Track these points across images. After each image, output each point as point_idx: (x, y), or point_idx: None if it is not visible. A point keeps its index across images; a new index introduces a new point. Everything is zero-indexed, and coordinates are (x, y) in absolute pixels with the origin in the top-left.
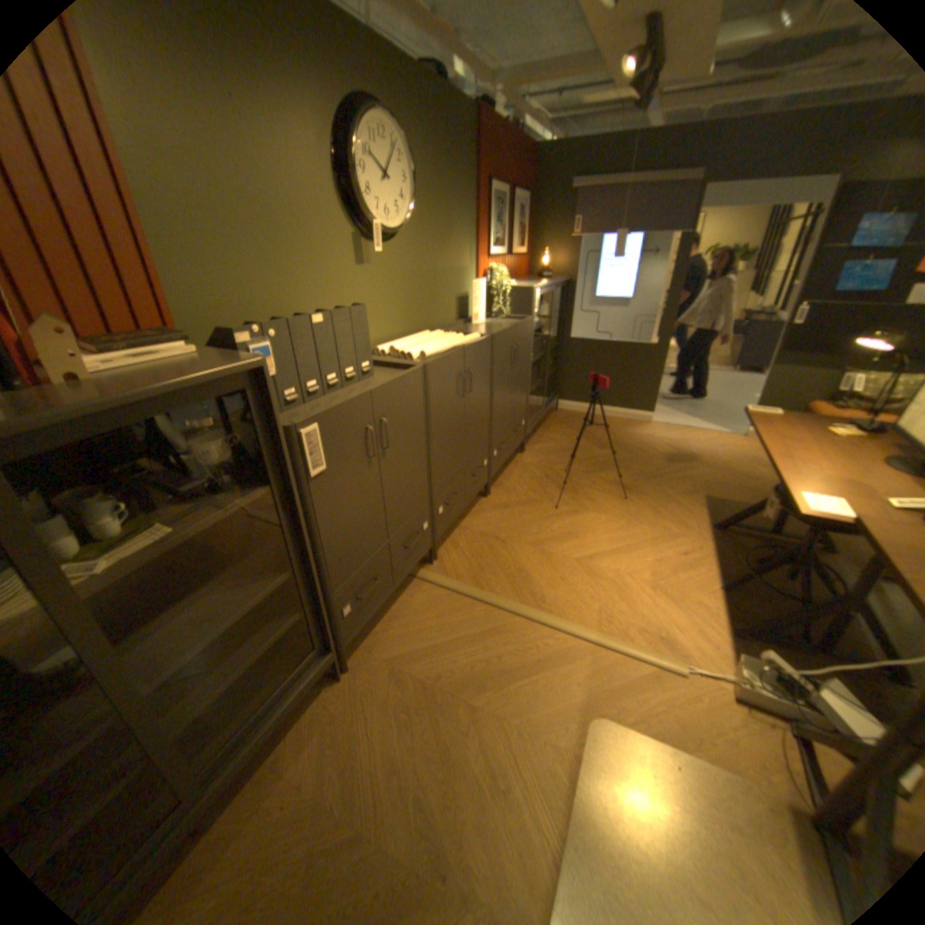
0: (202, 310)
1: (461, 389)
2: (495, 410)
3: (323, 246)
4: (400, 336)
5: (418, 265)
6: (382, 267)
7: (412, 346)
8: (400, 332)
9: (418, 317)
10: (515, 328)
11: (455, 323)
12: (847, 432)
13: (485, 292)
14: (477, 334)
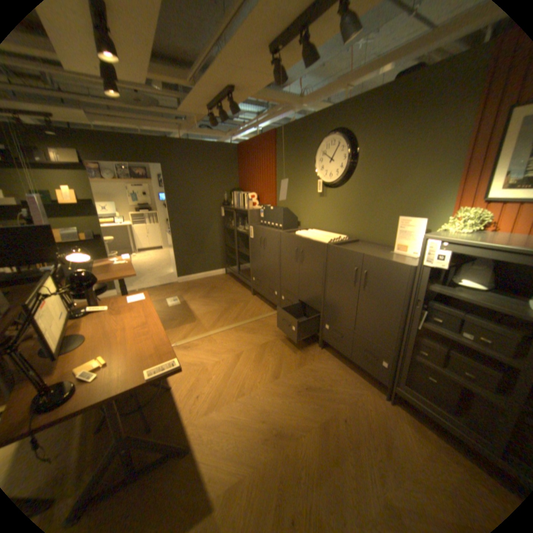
0: (281, 203)
1: (297, 256)
2: (328, 297)
3: (308, 190)
4: (337, 233)
5: (358, 200)
6: (332, 199)
7: (308, 232)
8: (337, 231)
9: (353, 228)
10: (363, 256)
11: (389, 245)
12: (91, 365)
13: (426, 231)
14: (328, 241)
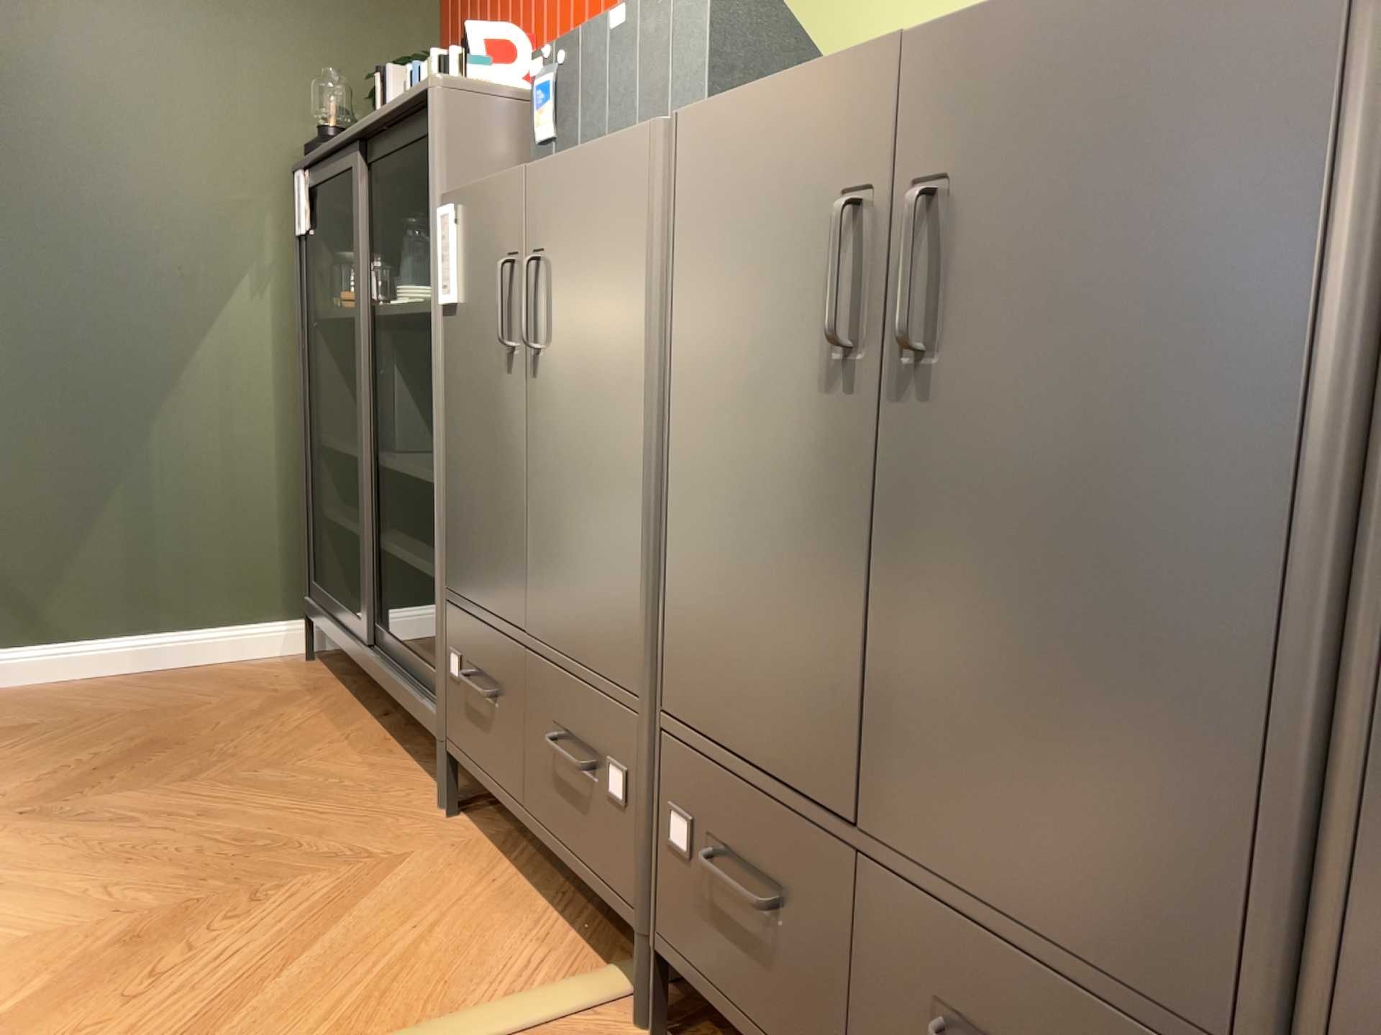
0: None
1: (857, 292)
2: None
3: None
4: None
5: None
6: None
7: None
8: None
9: None
10: None
11: None
12: None
13: None
14: None
